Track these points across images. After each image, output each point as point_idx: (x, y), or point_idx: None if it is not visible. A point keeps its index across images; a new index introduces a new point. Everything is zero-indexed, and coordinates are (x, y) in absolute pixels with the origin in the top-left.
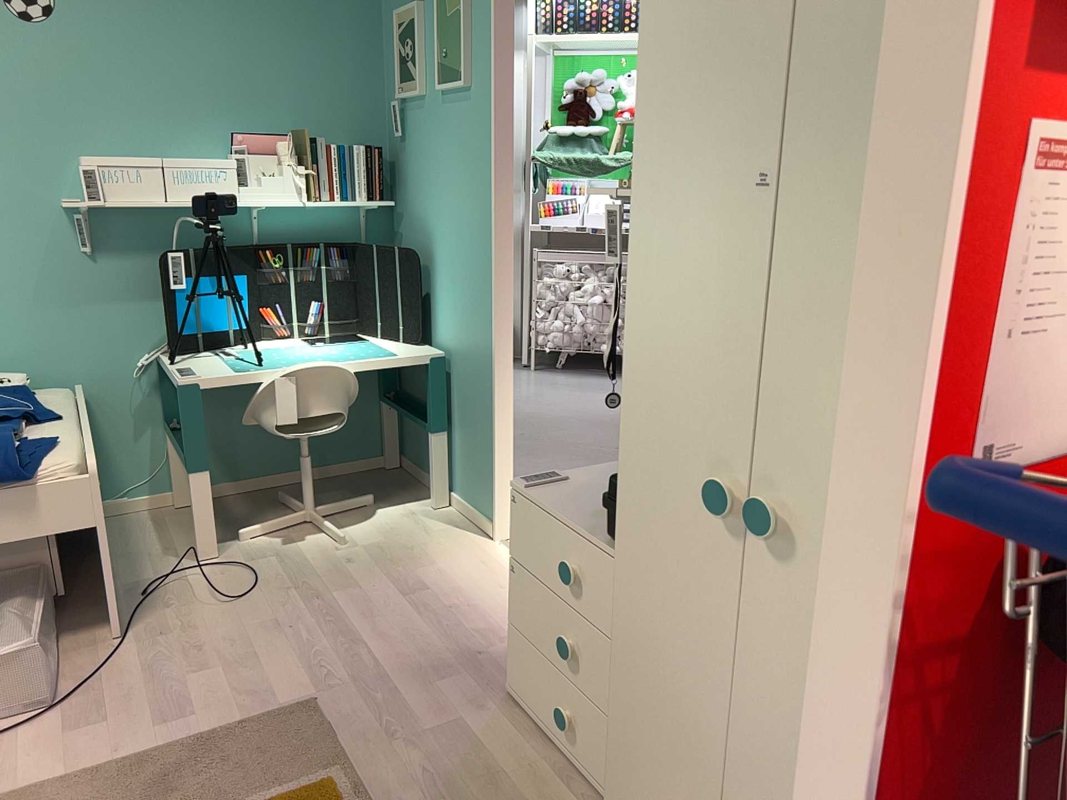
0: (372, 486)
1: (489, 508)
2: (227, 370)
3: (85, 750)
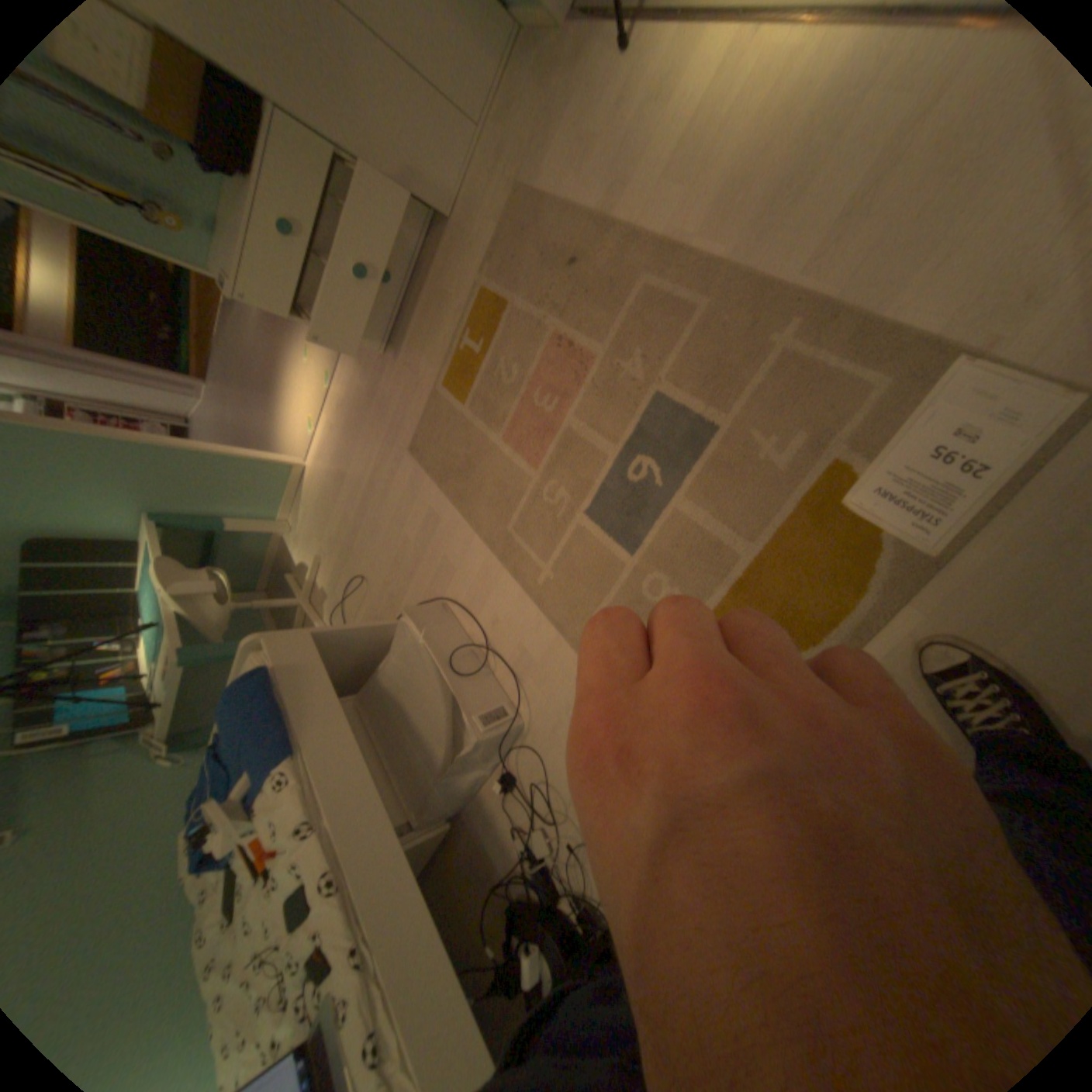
0: (279, 590)
1: (279, 469)
2: (160, 645)
3: (459, 541)
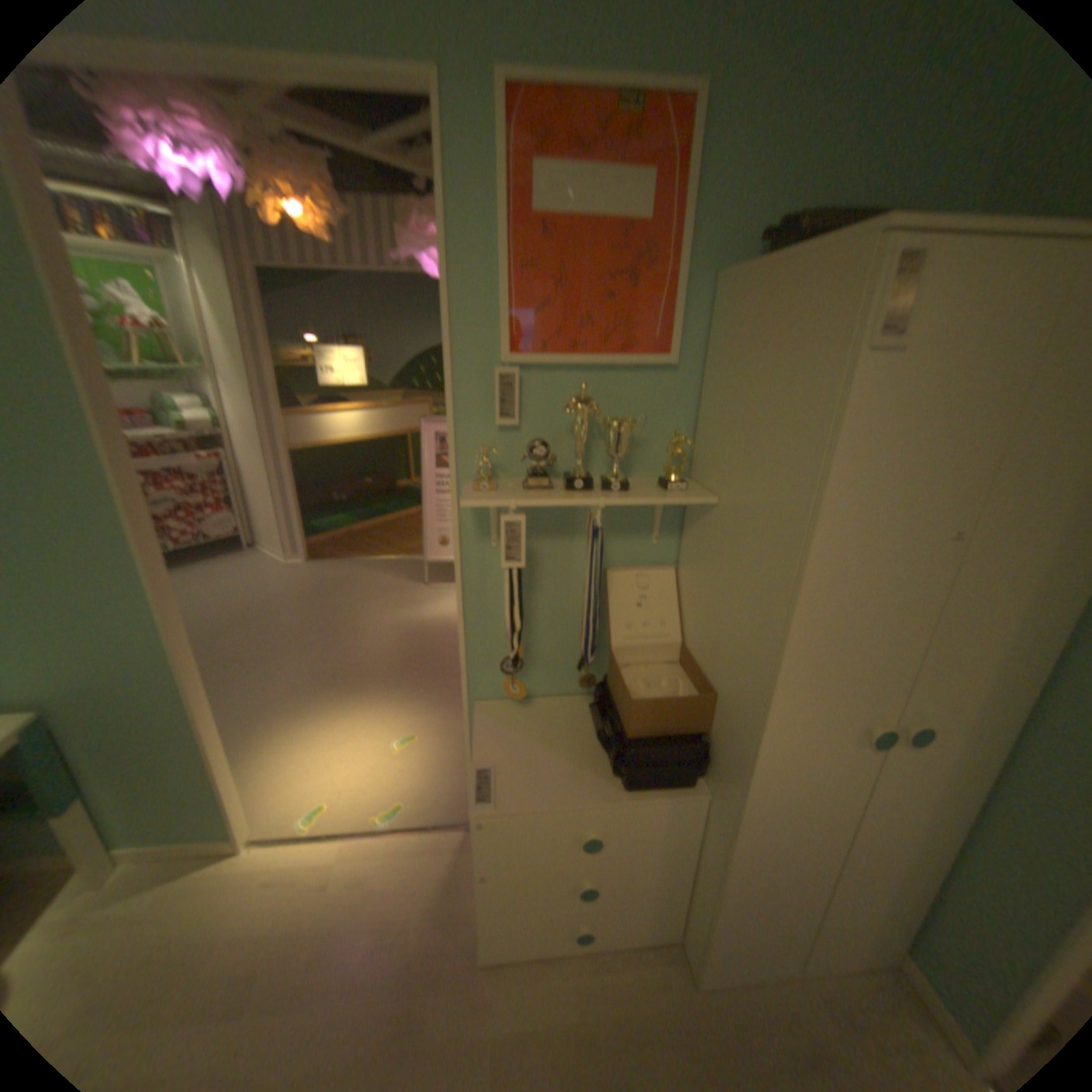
0: None
1: (211, 829)
2: None
3: None
